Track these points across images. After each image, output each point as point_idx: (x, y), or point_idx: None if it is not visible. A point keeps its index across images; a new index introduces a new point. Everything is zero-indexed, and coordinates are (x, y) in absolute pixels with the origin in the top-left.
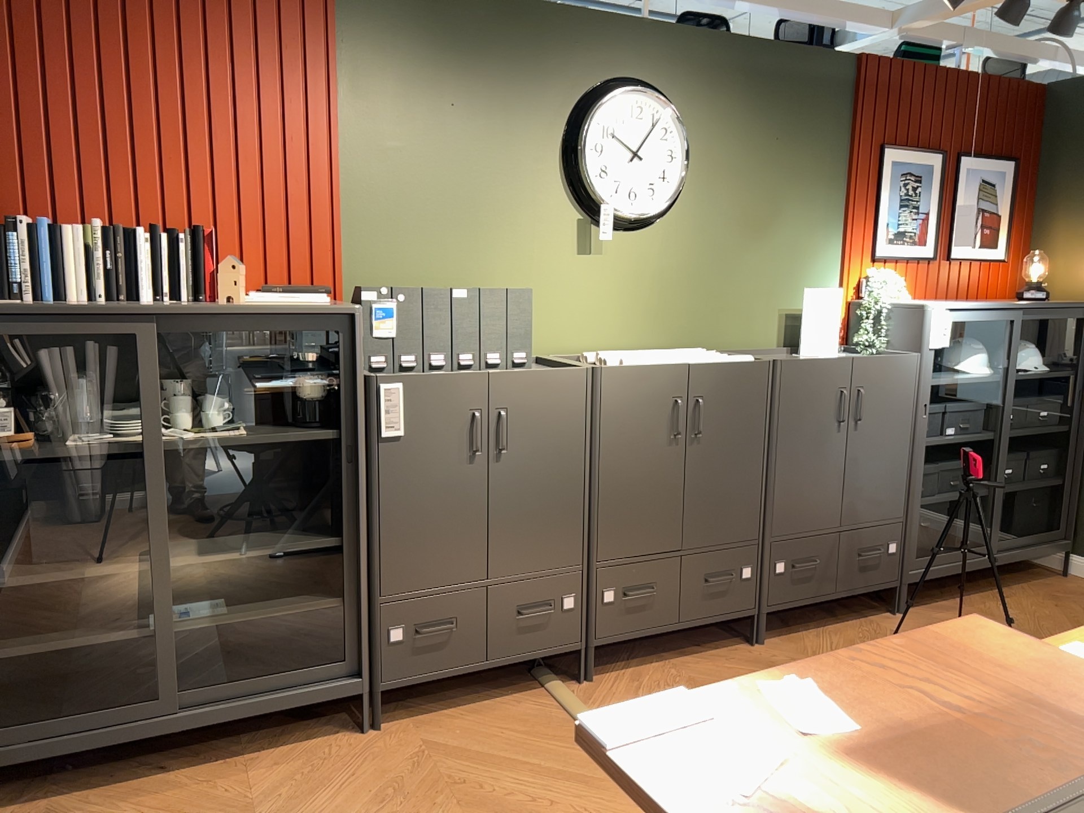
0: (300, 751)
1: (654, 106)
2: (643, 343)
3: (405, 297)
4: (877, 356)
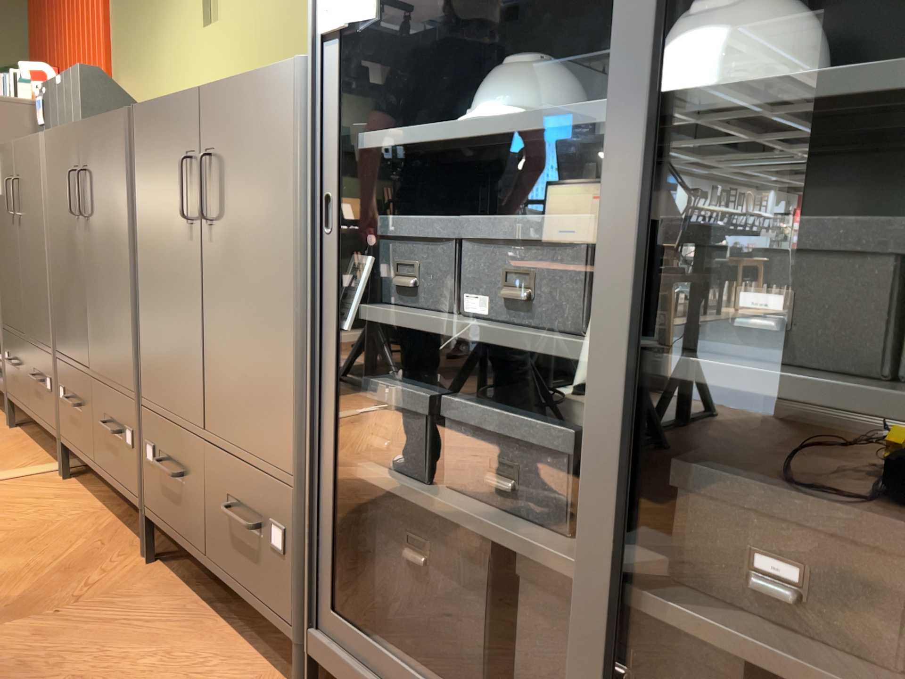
0: None
1: None
2: None
3: (46, 92)
4: (241, 78)
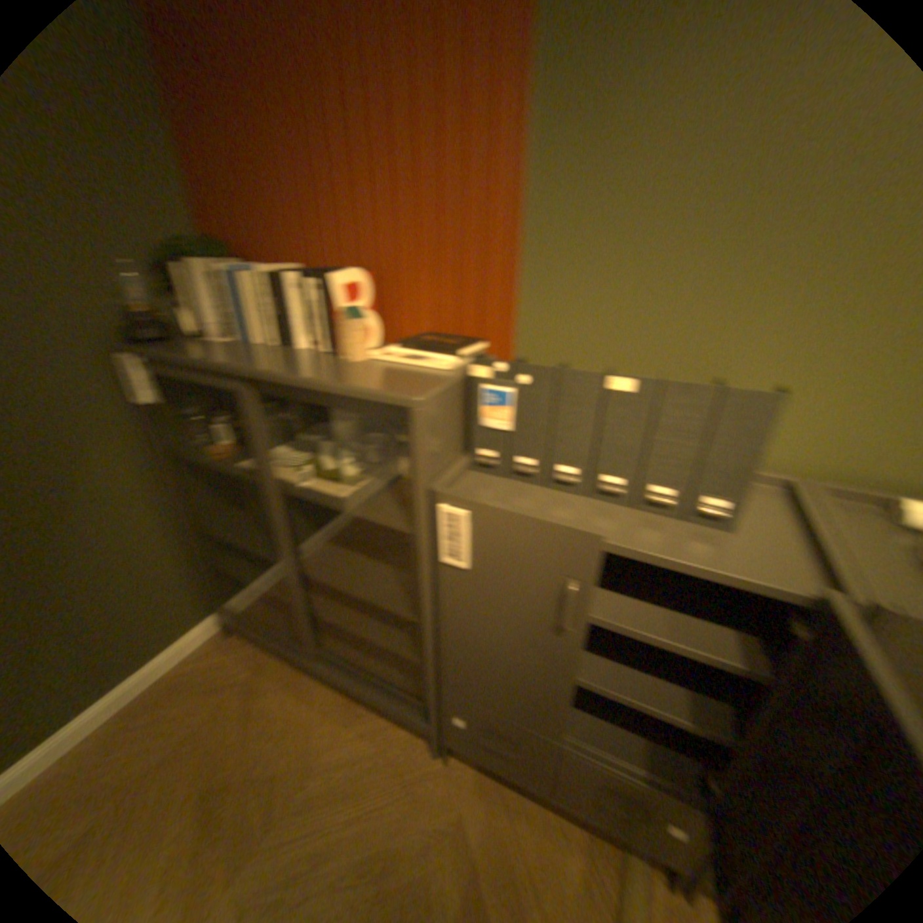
0: (385, 738)
1: None
2: None
3: (527, 379)
4: None
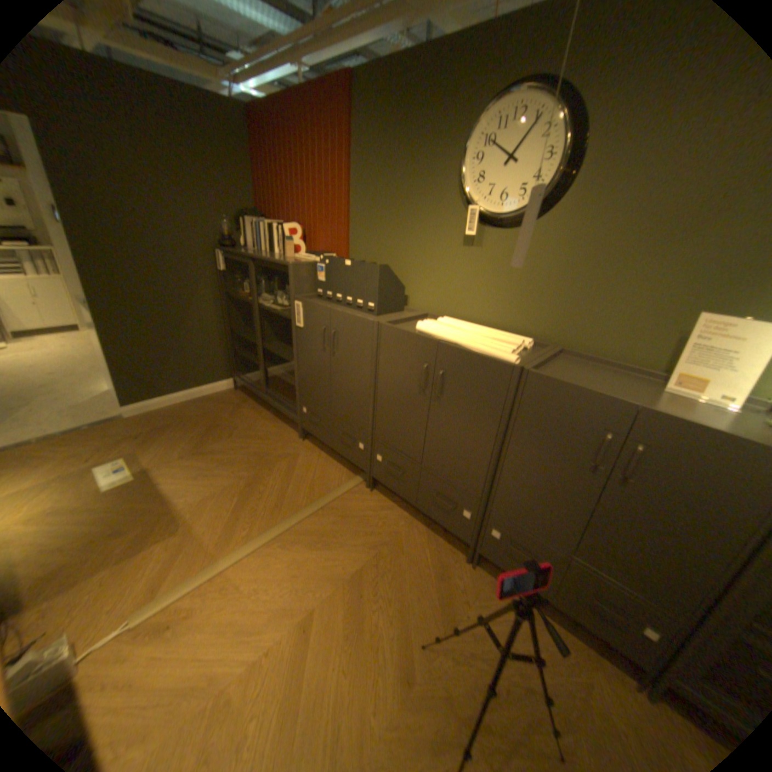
0: (285, 429)
1: (539, 99)
2: (504, 323)
3: (329, 262)
4: (700, 421)
